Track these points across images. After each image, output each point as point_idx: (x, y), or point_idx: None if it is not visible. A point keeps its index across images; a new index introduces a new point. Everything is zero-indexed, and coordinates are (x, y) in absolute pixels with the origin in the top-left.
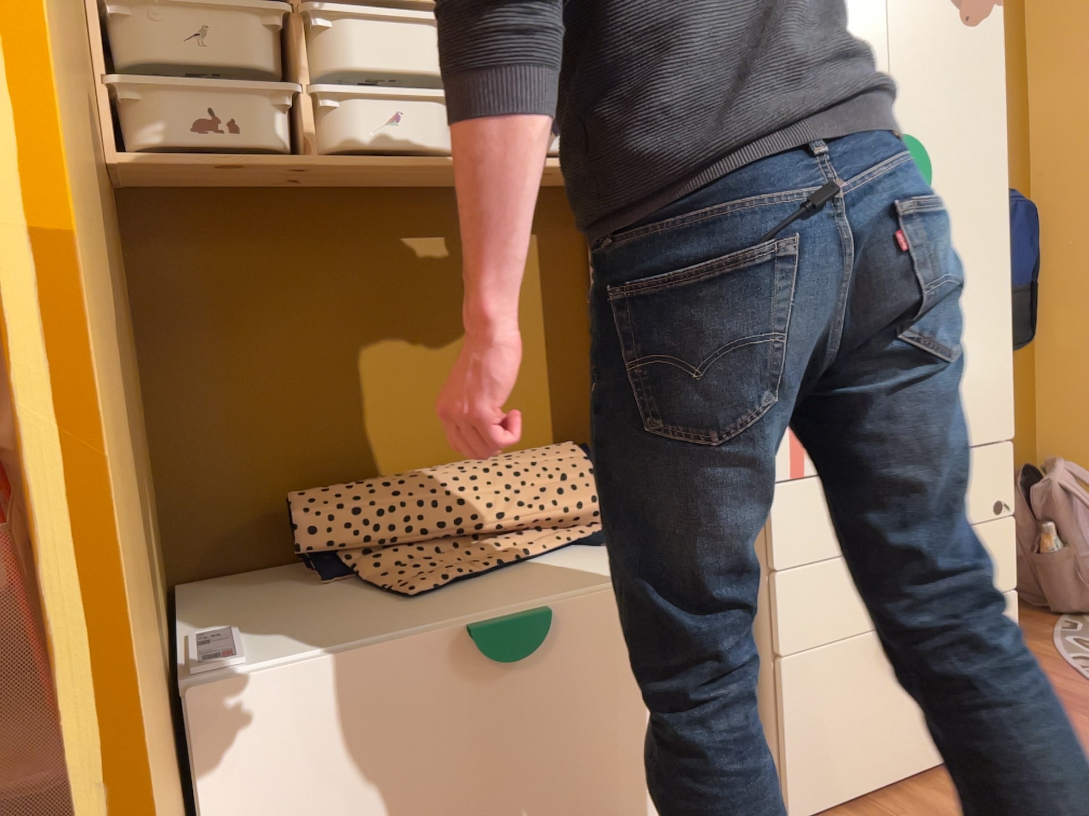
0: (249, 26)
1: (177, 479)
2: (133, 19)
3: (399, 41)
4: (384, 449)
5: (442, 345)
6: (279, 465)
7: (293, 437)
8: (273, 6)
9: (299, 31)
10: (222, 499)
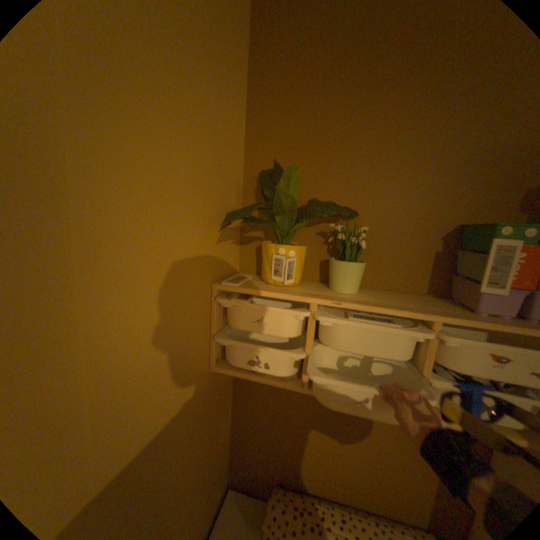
0: (284, 318)
1: (237, 451)
2: (231, 308)
3: (375, 335)
4: (325, 480)
5: (369, 449)
6: (276, 464)
7: (284, 456)
8: (297, 313)
9: (312, 323)
10: (251, 465)
